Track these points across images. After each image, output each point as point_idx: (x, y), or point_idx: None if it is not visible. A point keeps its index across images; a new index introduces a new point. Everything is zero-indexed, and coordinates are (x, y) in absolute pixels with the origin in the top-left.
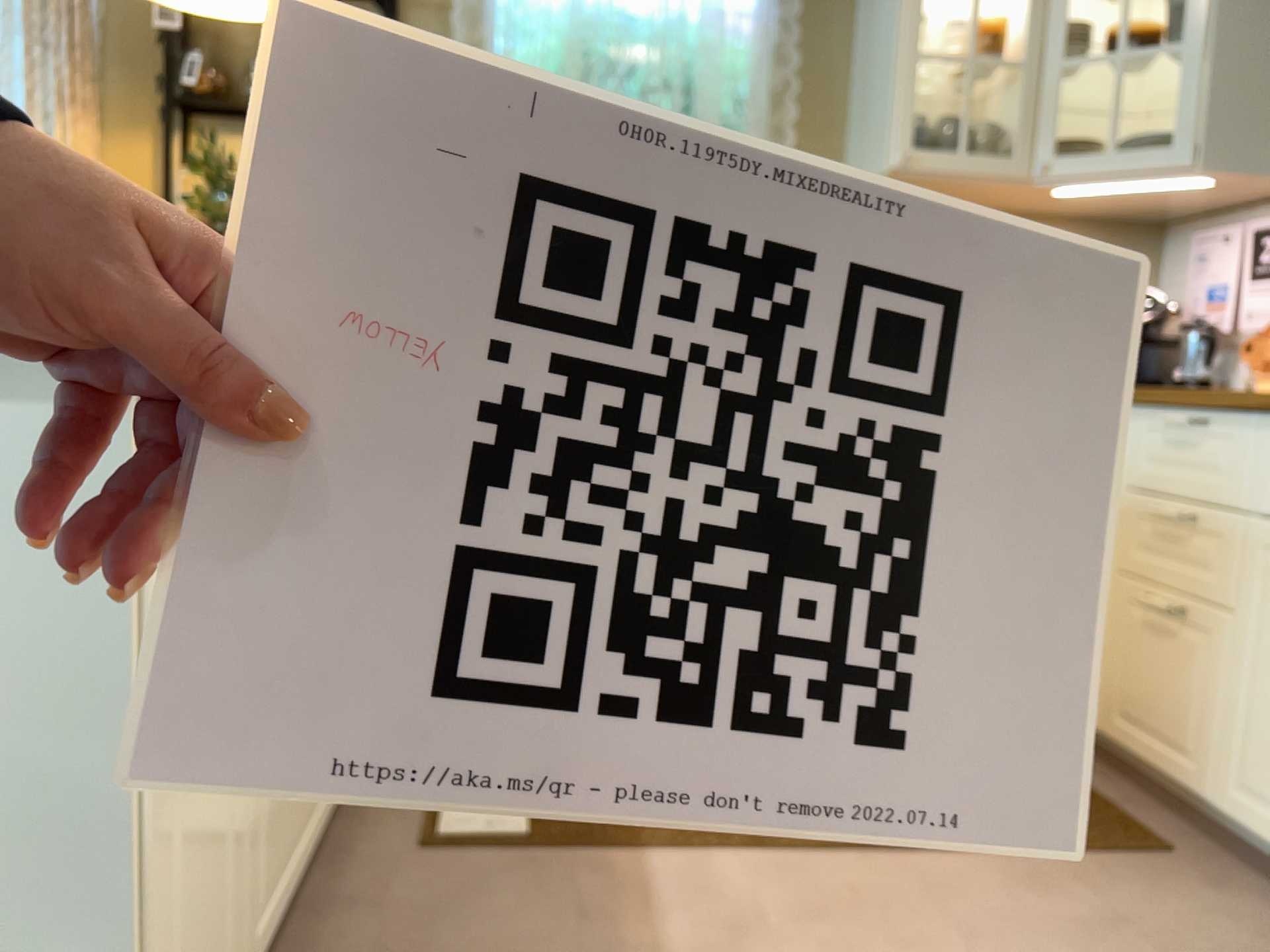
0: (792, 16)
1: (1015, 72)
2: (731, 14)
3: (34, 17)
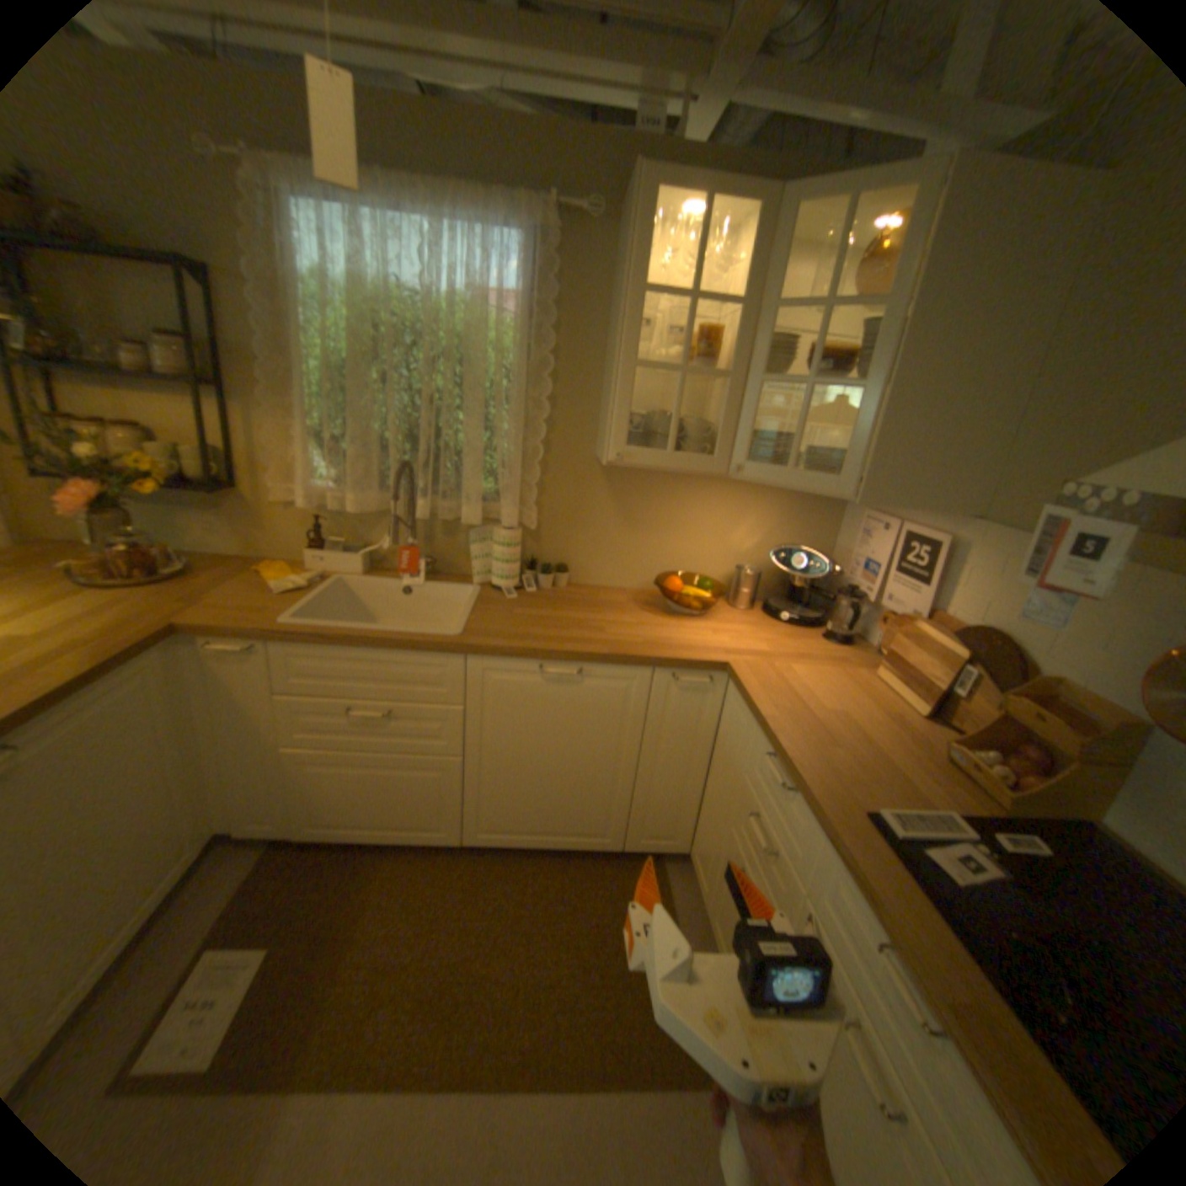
0: (549, 301)
1: (730, 371)
2: (497, 295)
3: None
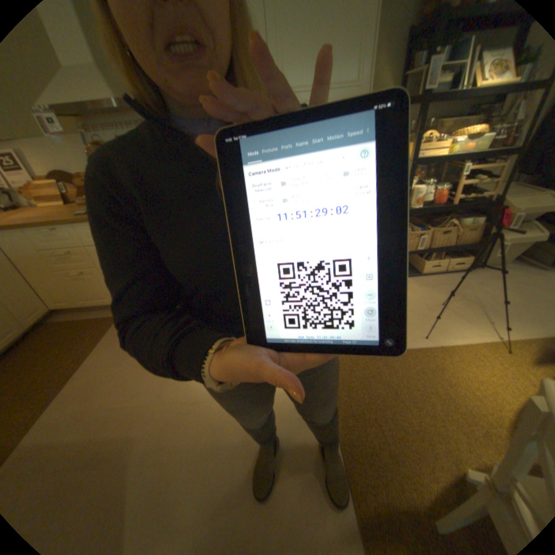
0: None
1: None
2: None
3: None
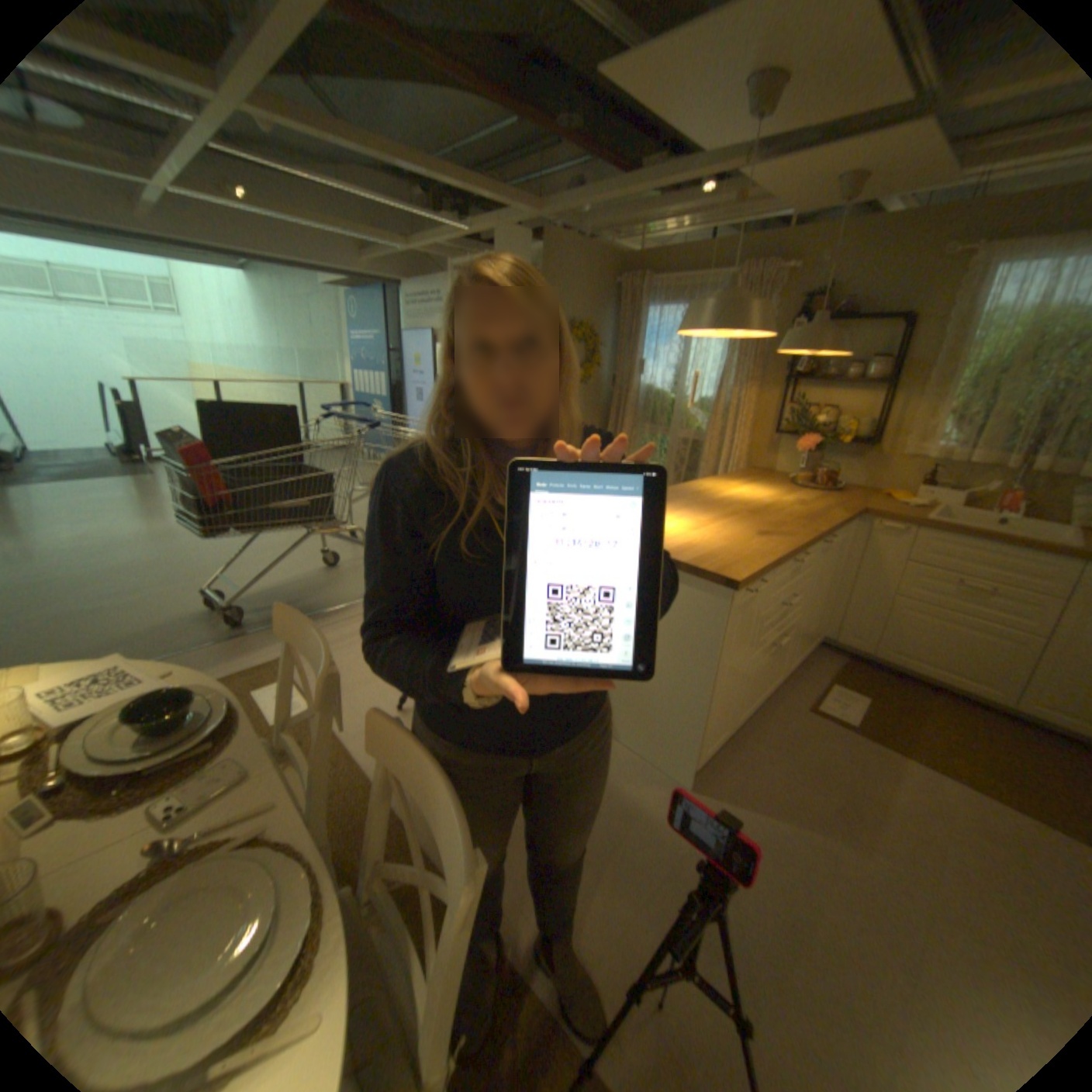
0: None
1: None
2: None
3: (742, 346)
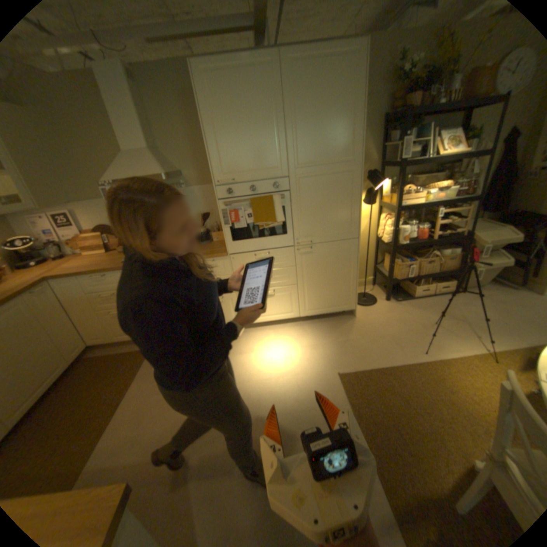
0: None
1: None
2: None
3: None
